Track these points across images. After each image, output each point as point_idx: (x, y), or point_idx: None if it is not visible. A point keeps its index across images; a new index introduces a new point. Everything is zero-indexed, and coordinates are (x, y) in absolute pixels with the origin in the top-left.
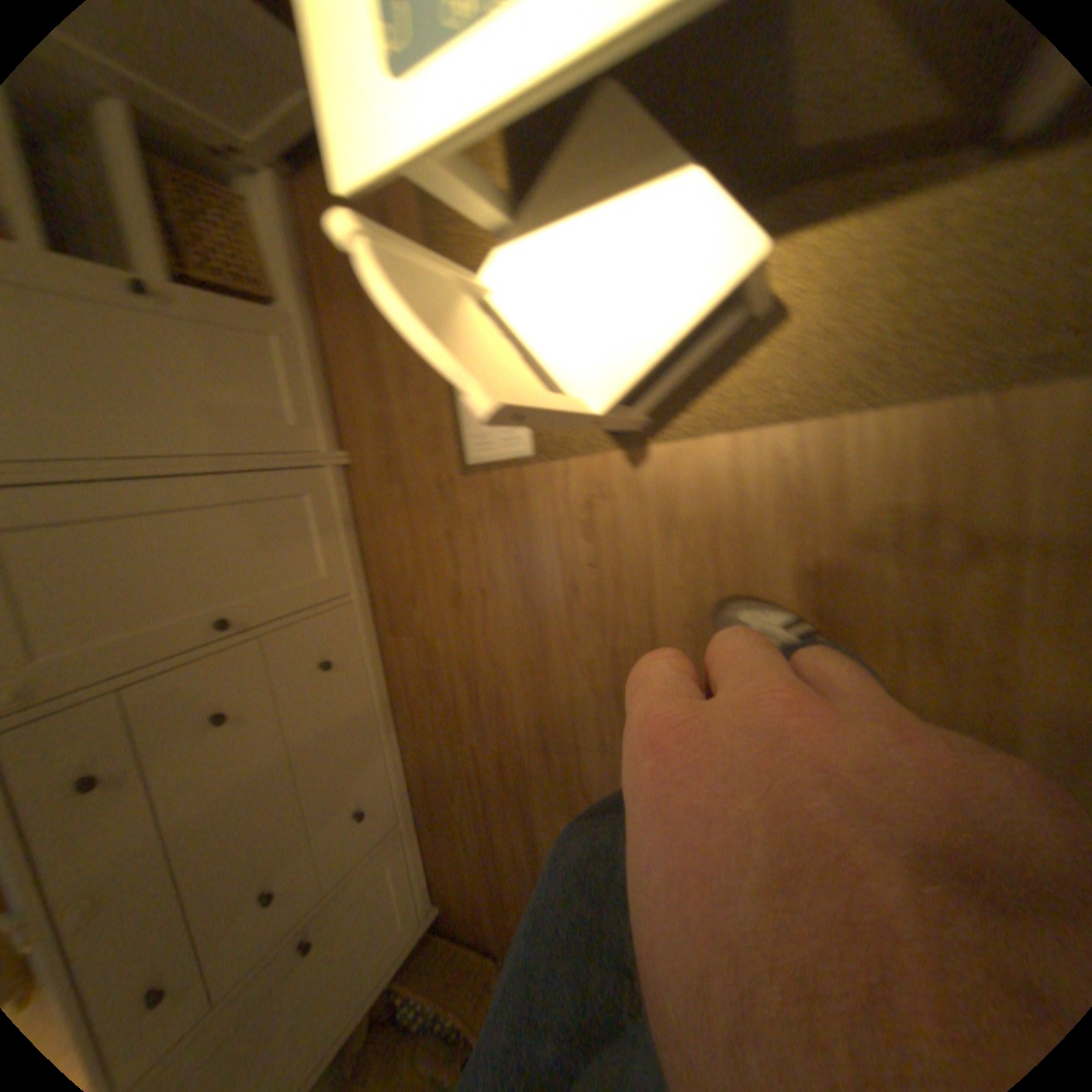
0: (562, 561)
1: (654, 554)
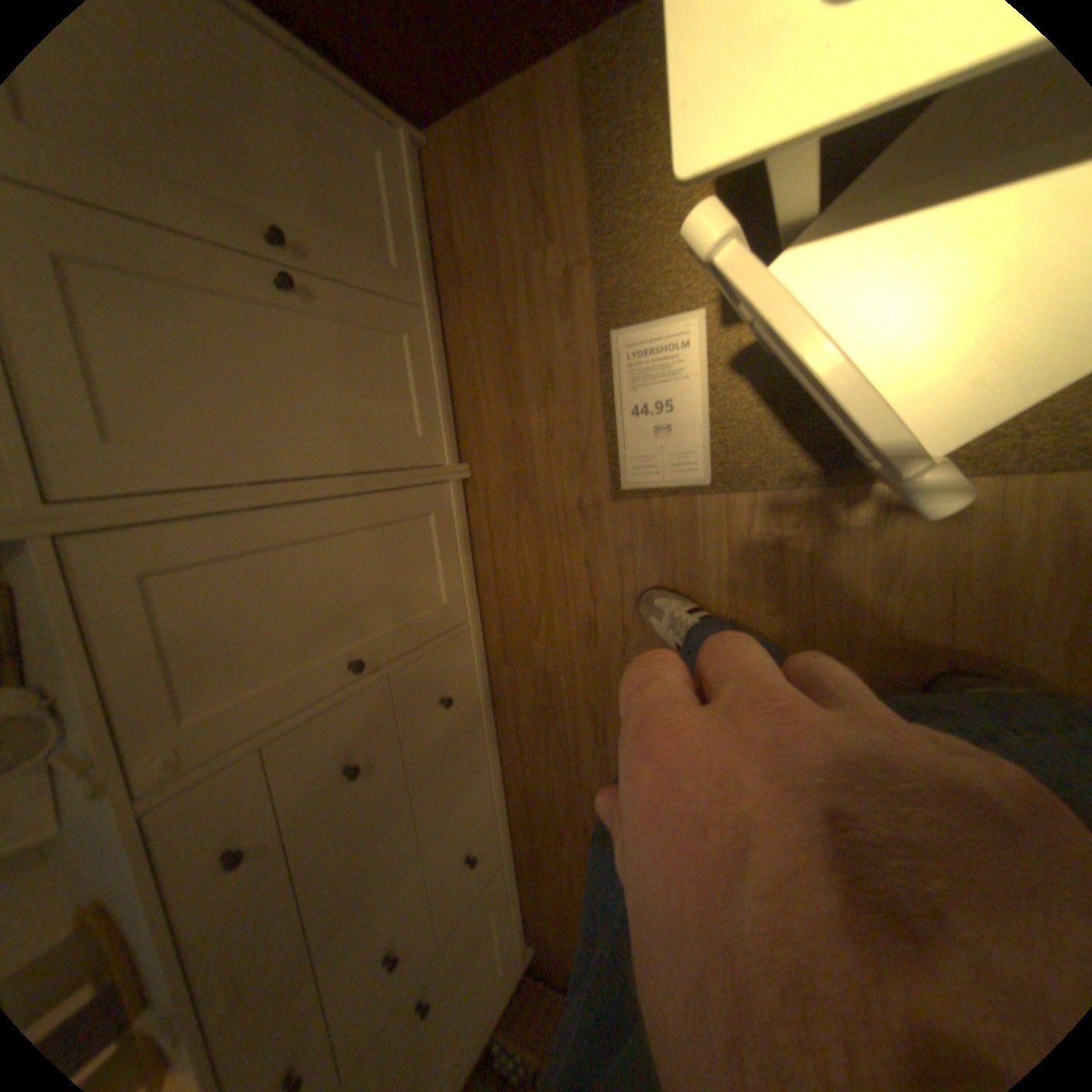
0: (738, 608)
1: (866, 611)
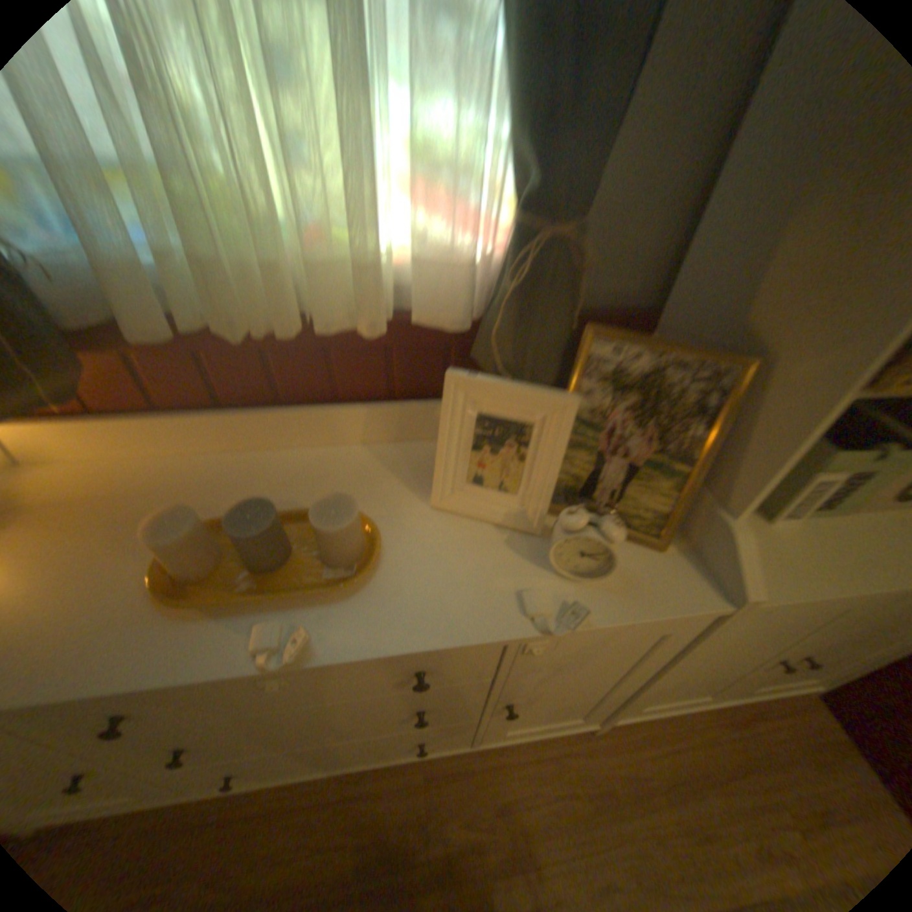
0: None
1: None
